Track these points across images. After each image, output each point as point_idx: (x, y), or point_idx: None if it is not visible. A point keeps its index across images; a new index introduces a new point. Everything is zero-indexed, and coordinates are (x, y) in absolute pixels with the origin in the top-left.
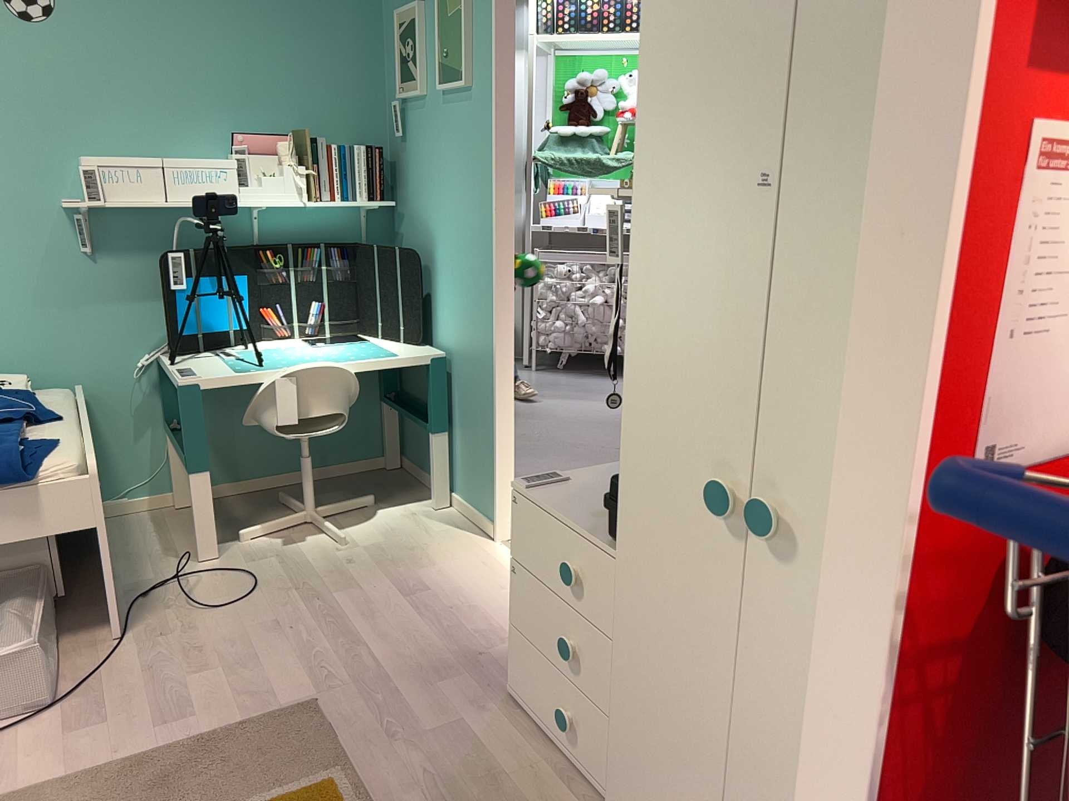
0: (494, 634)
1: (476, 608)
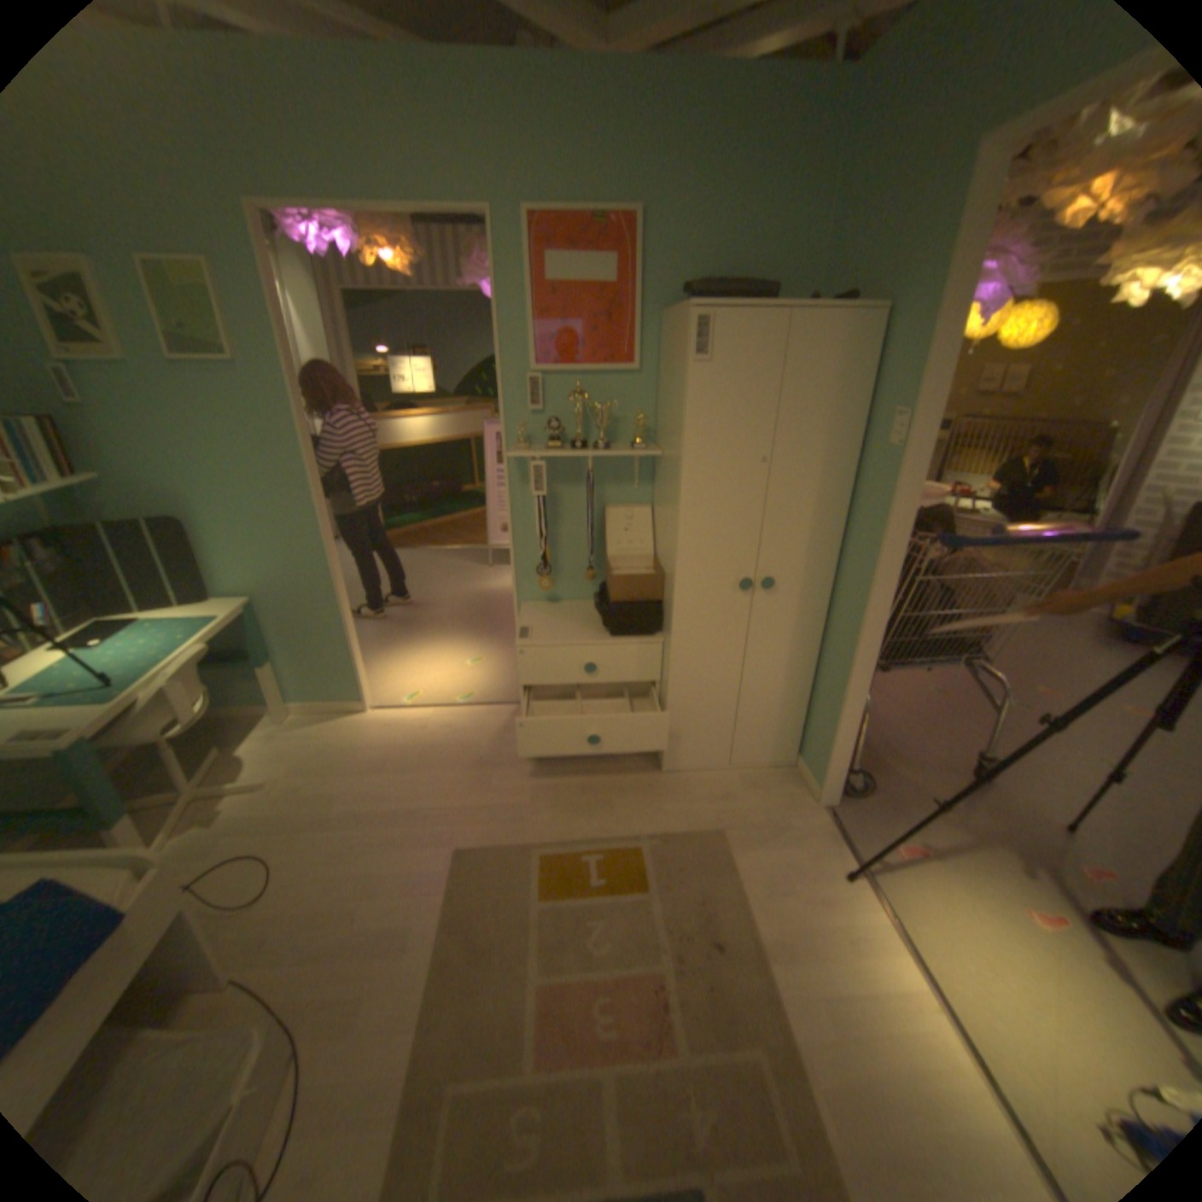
0: (466, 748)
1: (432, 746)
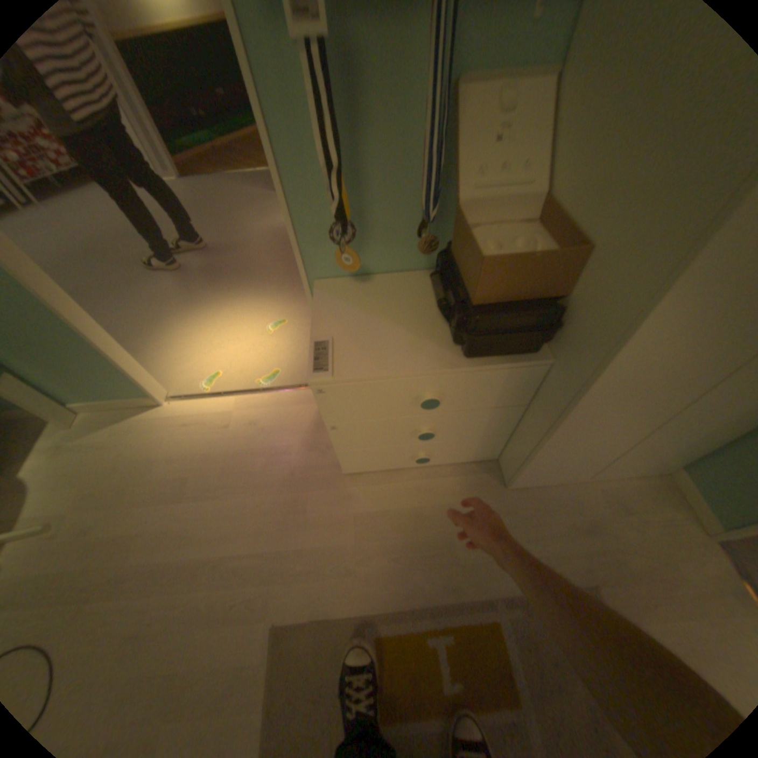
0: (274, 456)
1: (236, 455)
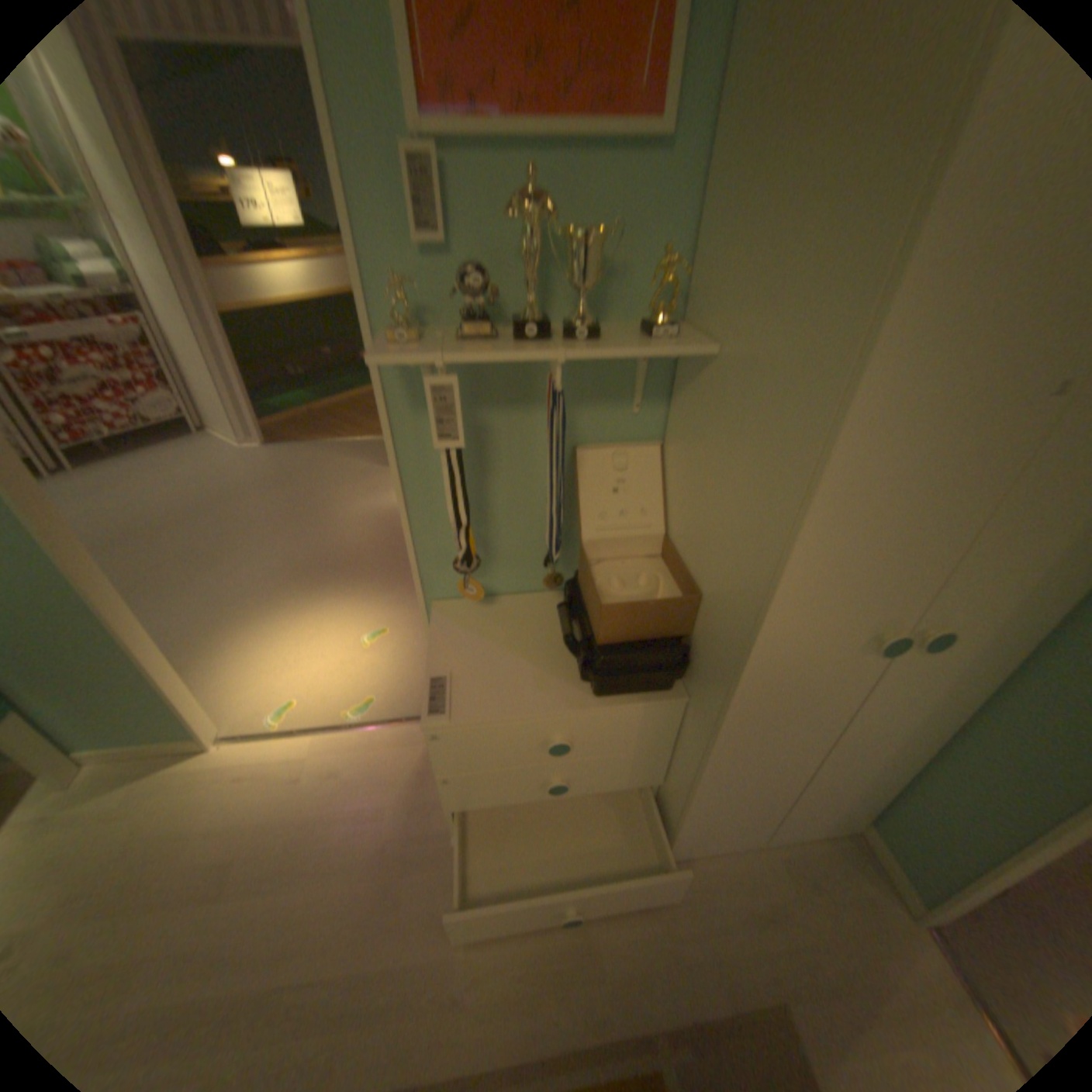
0: (360, 822)
1: (306, 822)
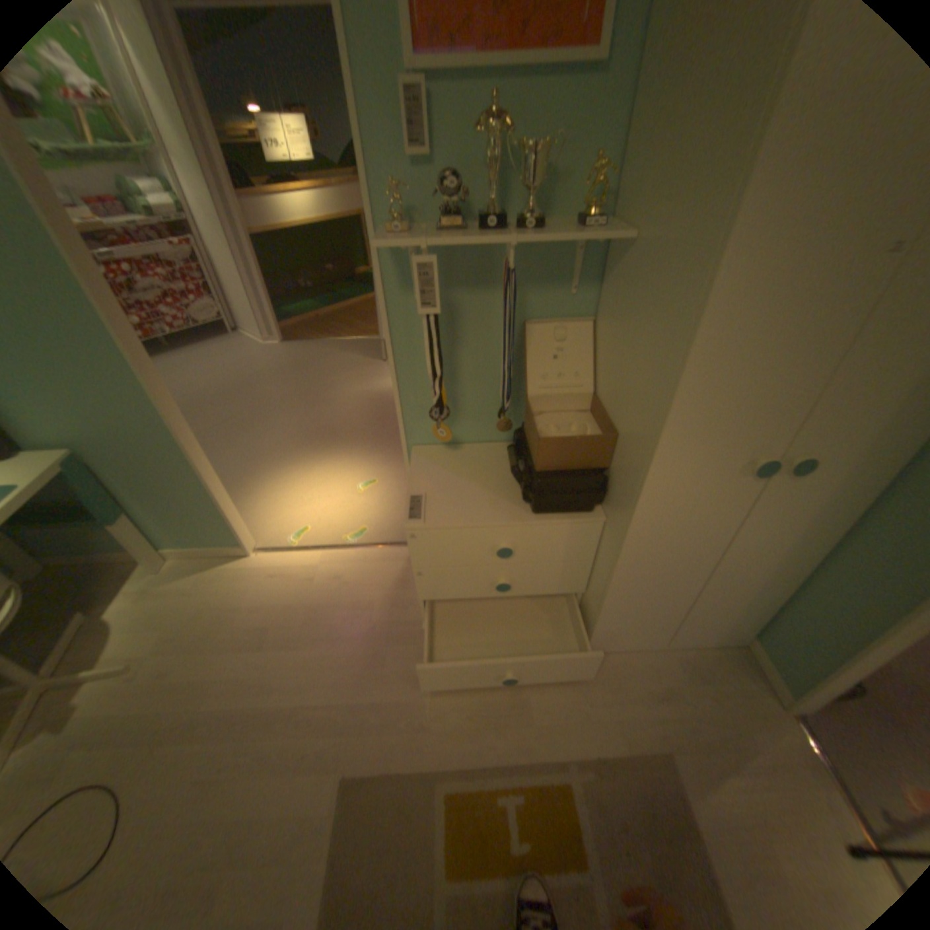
0: (357, 610)
1: (319, 607)
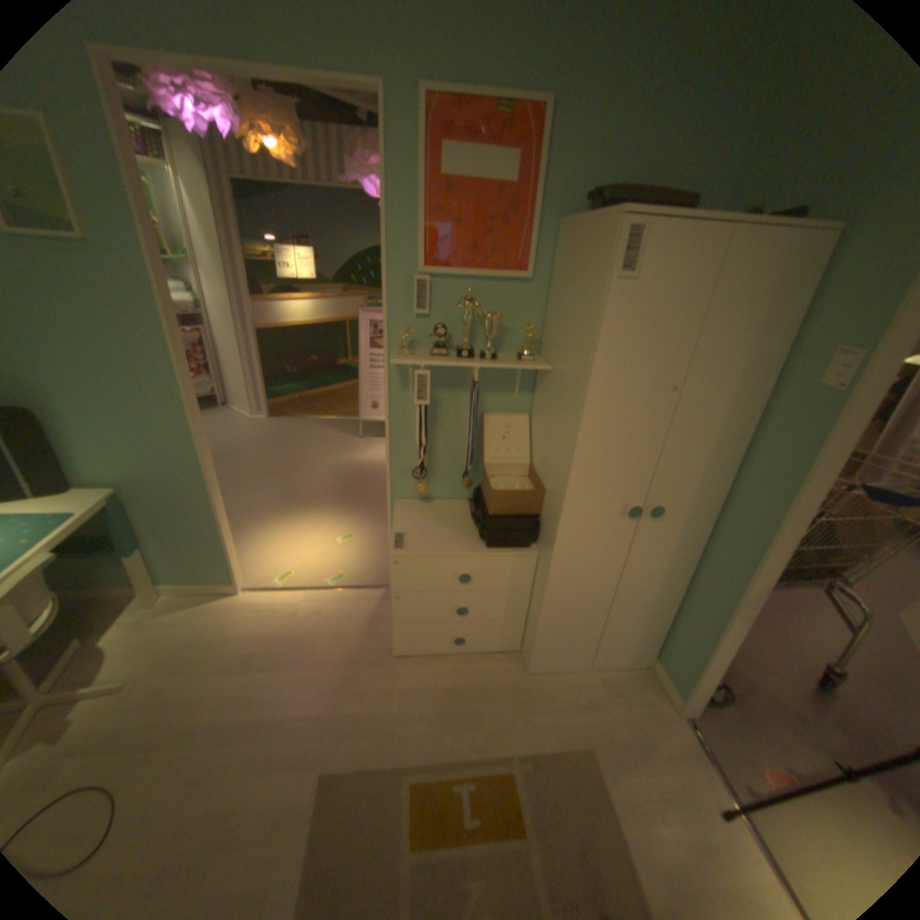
0: (335, 640)
1: (301, 638)
